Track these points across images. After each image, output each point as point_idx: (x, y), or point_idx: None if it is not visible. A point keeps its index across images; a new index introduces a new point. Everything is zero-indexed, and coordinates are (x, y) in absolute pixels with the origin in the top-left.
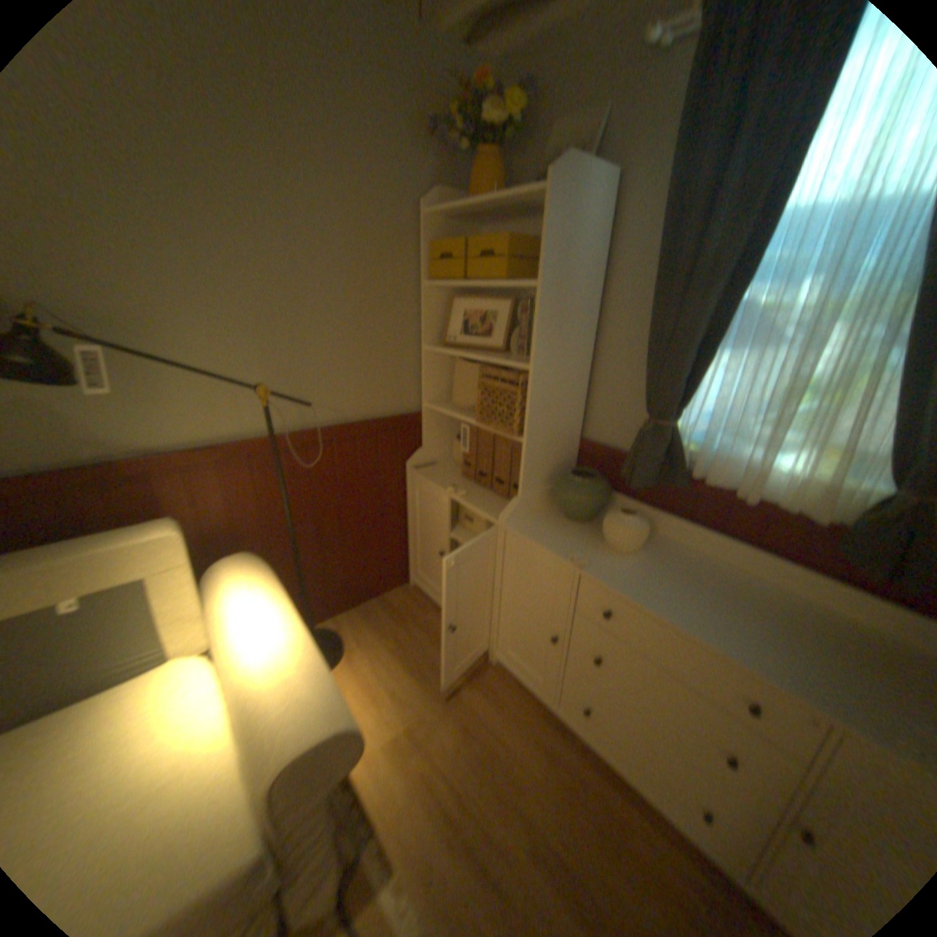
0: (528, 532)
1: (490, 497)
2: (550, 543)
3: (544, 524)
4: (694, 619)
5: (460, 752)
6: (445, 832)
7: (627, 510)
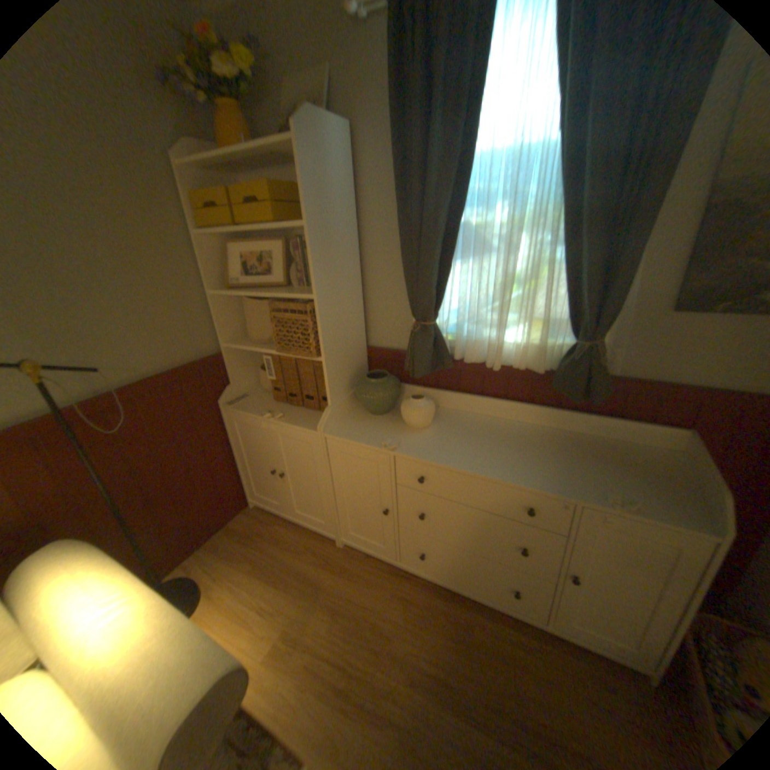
0: (345, 432)
1: (305, 412)
2: (364, 437)
3: (355, 422)
4: (479, 462)
5: (332, 629)
6: (337, 700)
7: (415, 395)
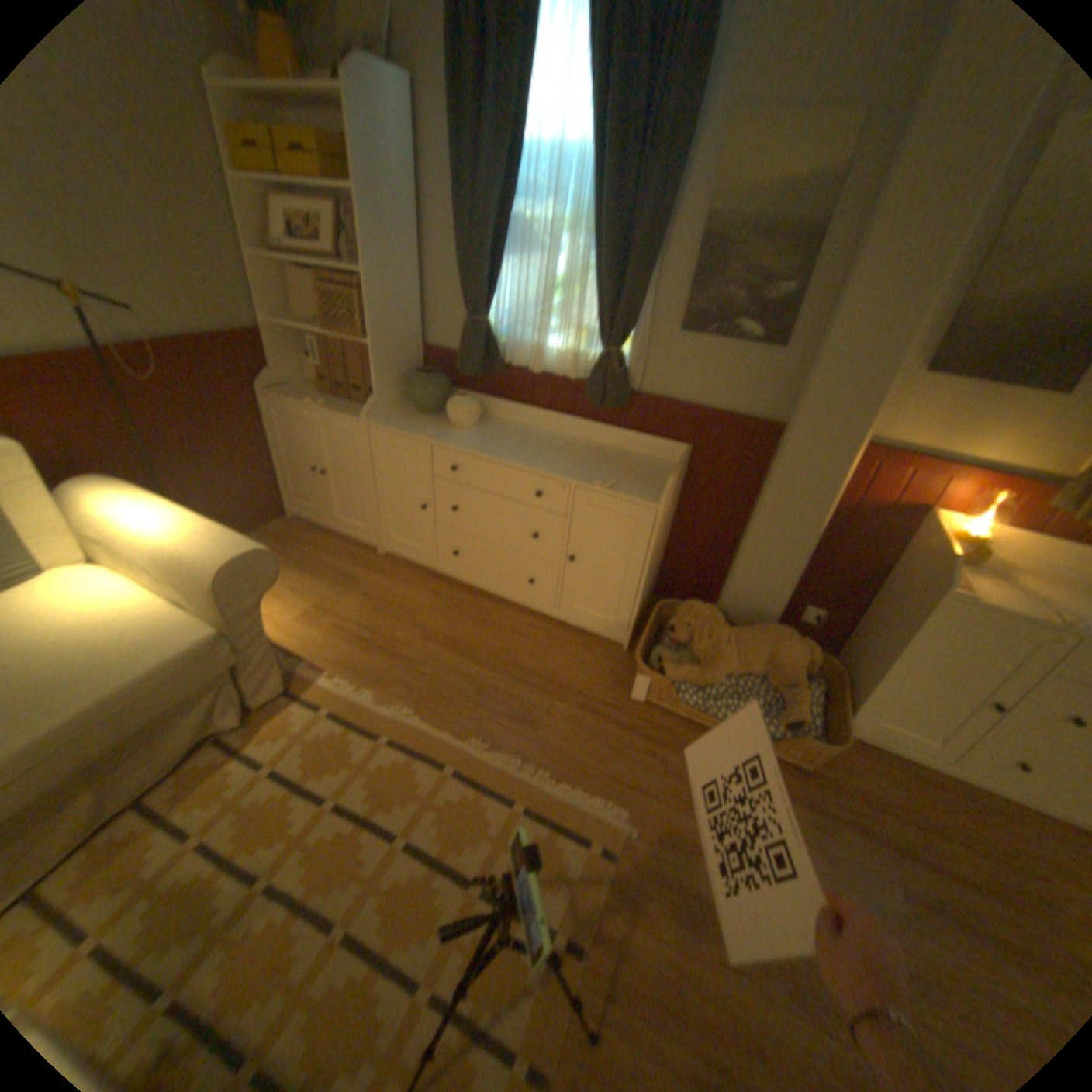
0: (386, 425)
1: (349, 407)
2: (405, 430)
3: (400, 419)
4: (504, 455)
5: (362, 608)
6: (359, 646)
7: (461, 396)
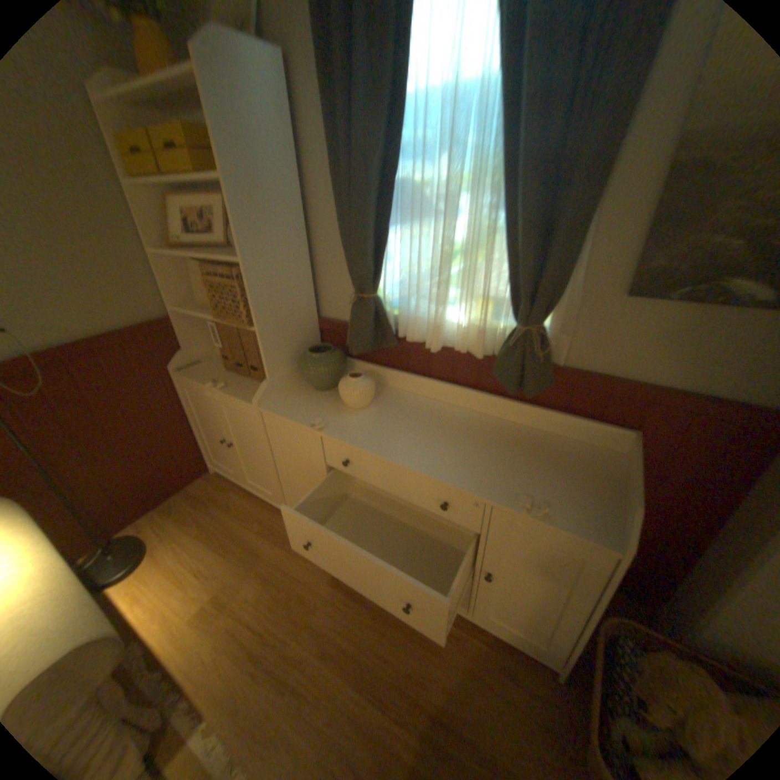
0: (279, 408)
1: (249, 383)
2: (296, 414)
3: (295, 397)
4: (402, 450)
5: (261, 598)
6: (248, 665)
7: (355, 372)
